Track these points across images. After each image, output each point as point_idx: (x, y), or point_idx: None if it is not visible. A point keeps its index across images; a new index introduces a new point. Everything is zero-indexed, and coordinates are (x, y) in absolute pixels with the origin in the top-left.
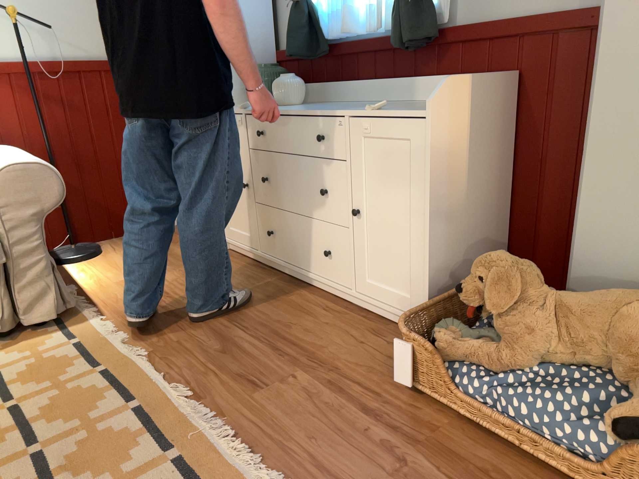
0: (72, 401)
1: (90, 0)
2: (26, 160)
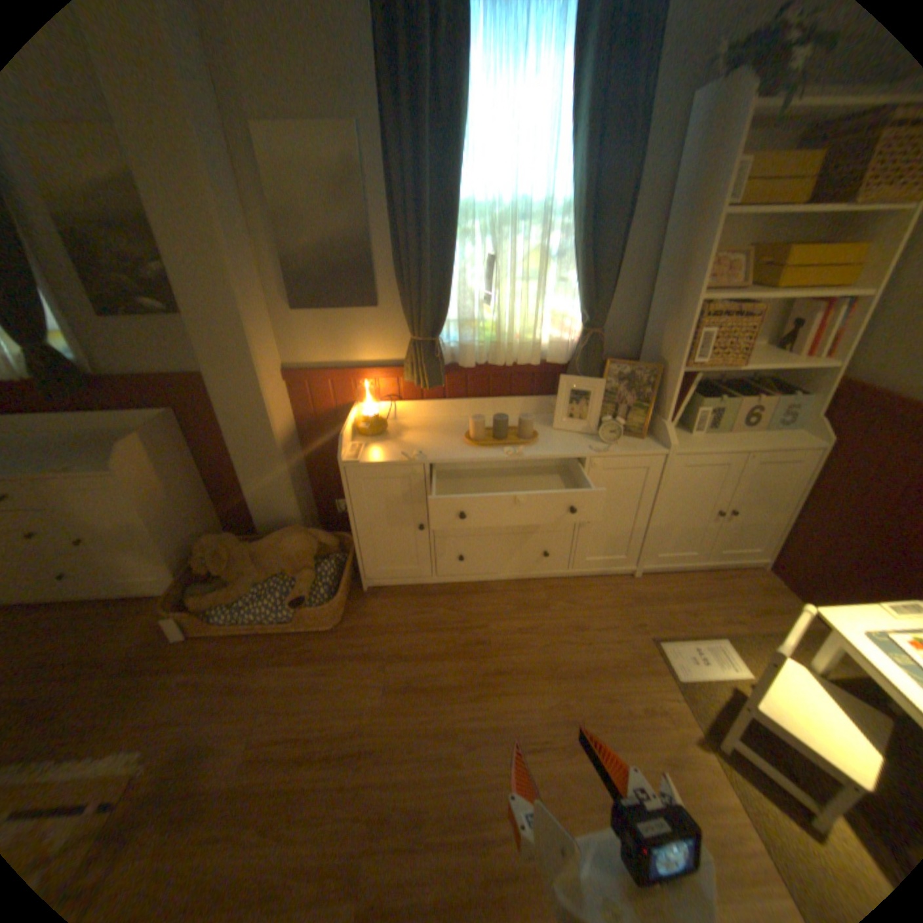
0: None
1: None
2: None
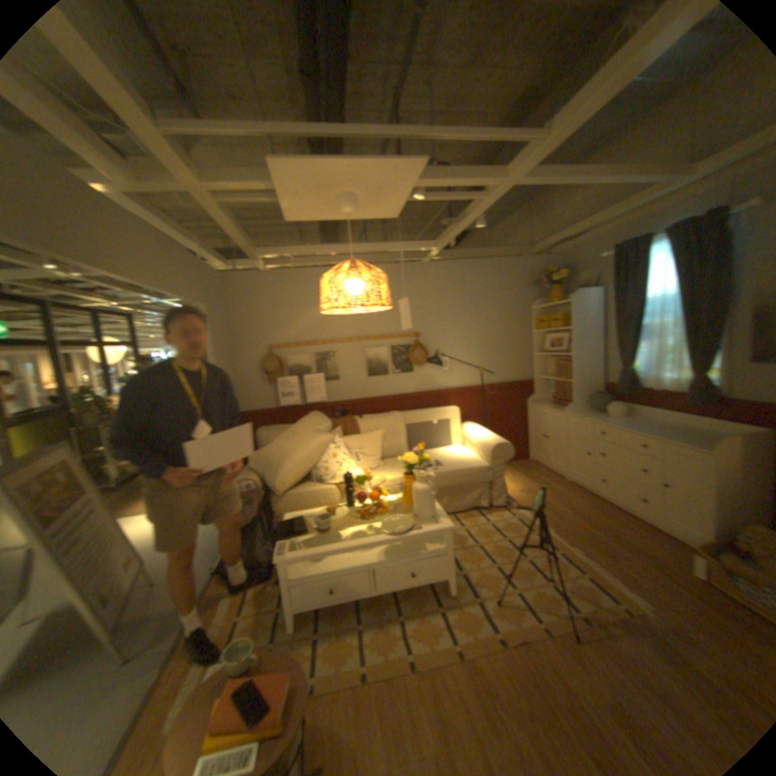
0: (532, 545)
1: (505, 356)
2: (501, 441)
